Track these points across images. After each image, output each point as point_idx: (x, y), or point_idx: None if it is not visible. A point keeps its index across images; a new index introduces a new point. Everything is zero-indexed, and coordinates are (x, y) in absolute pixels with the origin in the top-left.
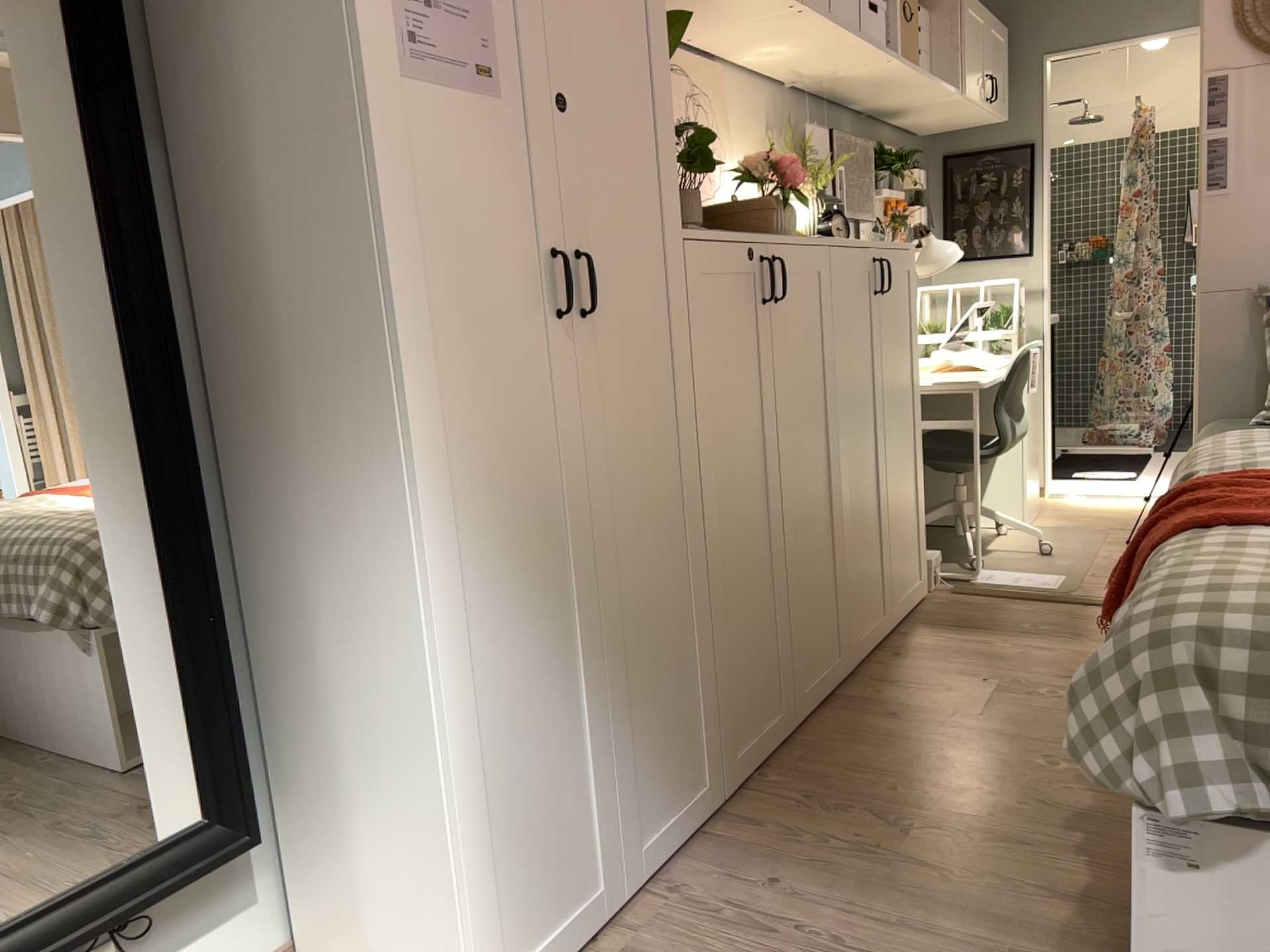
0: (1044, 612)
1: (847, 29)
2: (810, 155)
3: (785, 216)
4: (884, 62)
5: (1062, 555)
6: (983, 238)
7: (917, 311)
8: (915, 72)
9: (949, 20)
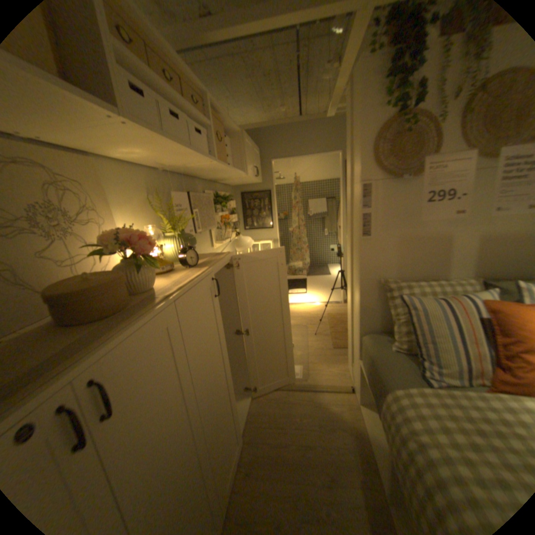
0: (300, 401)
1: (177, 140)
2: (175, 206)
3: (142, 273)
4: (209, 160)
5: (296, 346)
6: (256, 221)
7: (237, 282)
8: (226, 165)
9: (239, 141)
